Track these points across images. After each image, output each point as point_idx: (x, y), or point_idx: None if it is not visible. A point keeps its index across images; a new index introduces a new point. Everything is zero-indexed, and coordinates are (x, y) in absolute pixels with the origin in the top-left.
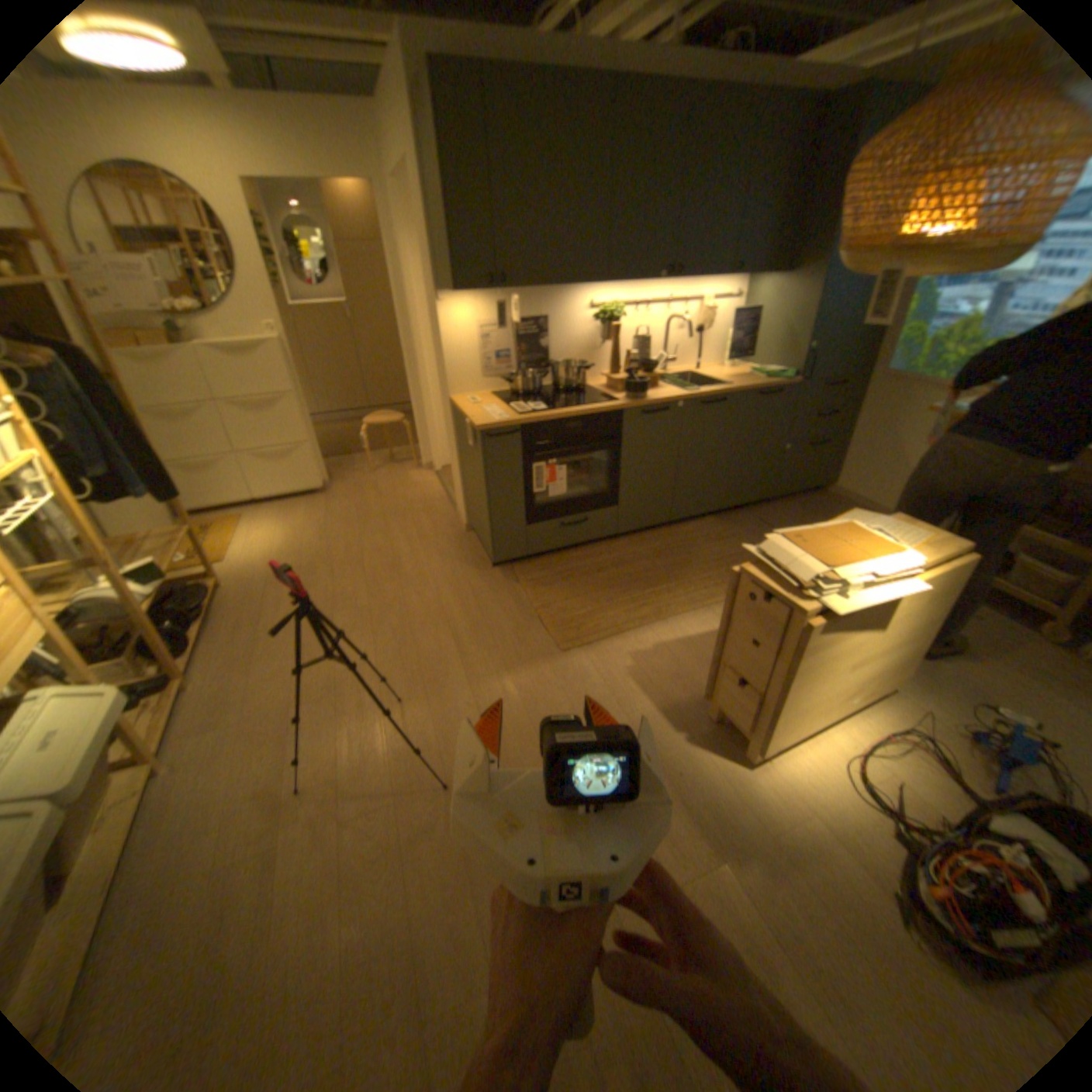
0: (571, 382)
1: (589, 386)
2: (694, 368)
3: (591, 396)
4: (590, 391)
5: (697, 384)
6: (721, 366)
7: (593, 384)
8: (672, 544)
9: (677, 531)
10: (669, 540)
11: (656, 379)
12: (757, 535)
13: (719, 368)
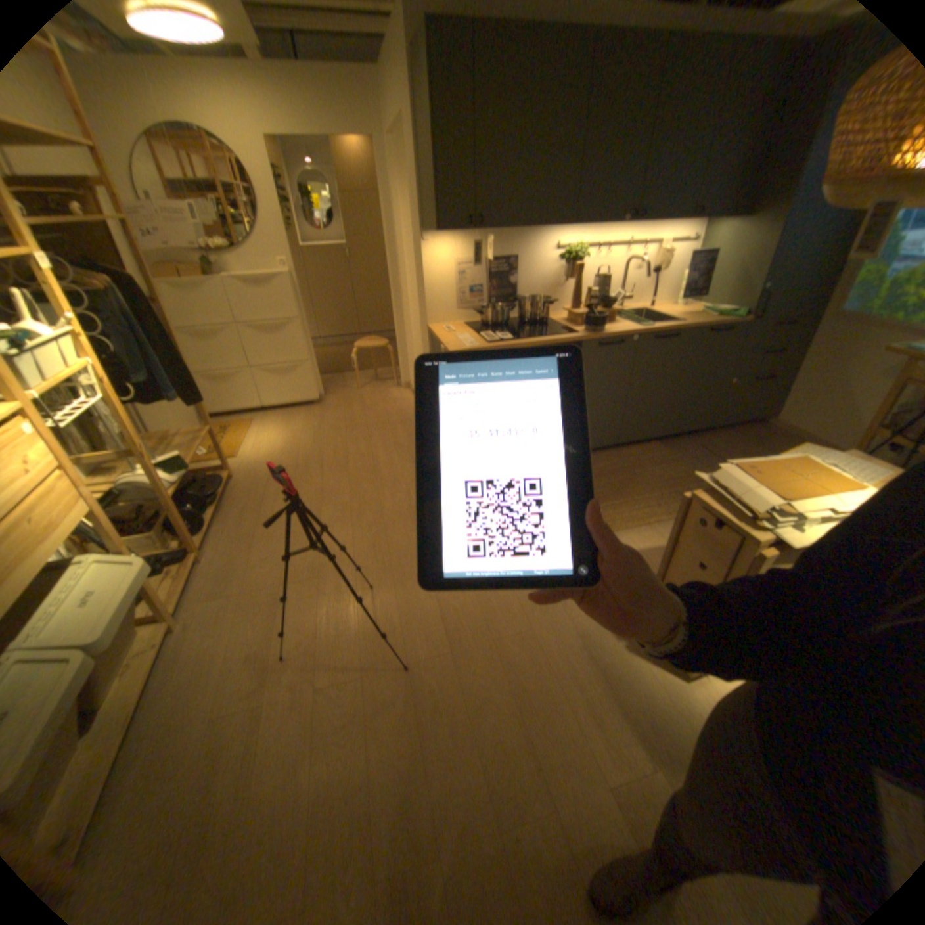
0: (535, 316)
1: (551, 320)
2: (648, 305)
3: (553, 328)
4: (551, 324)
5: (651, 320)
6: (674, 304)
7: (554, 318)
8: (618, 465)
9: (623, 453)
10: (615, 461)
11: (612, 314)
12: (699, 461)
13: (672, 306)
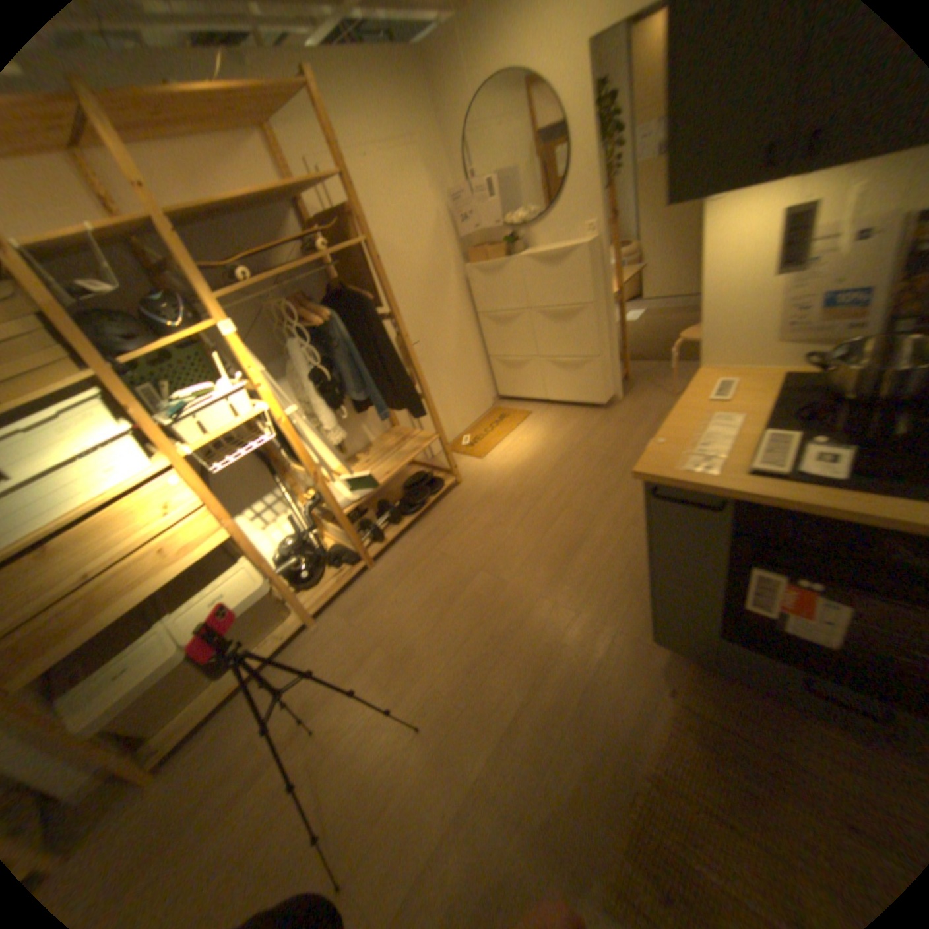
0: None
1: None
2: None
3: None
4: None
5: None
6: None
7: None
8: None
9: None
10: None
11: None
12: None
13: None
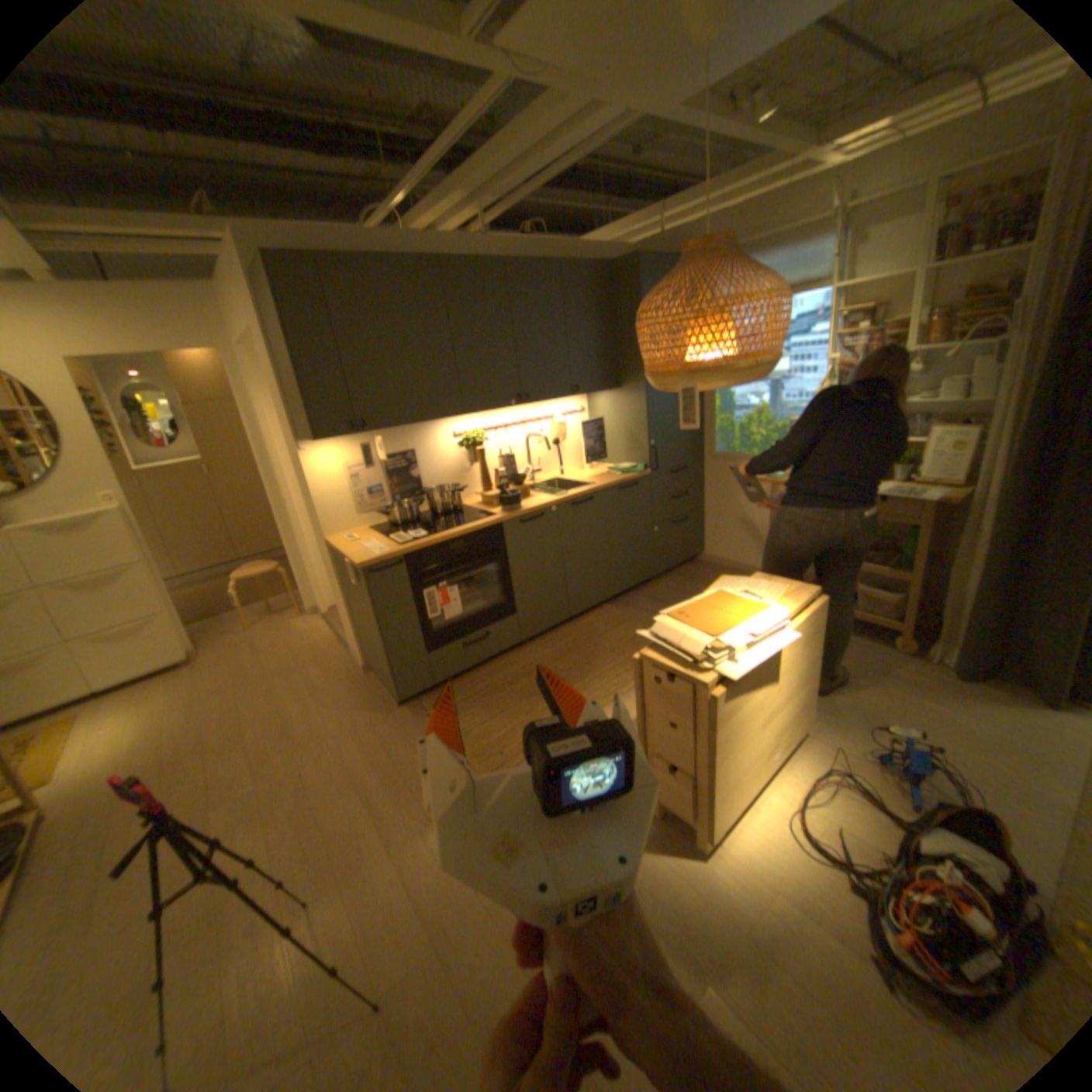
0: (448, 505)
1: (466, 506)
2: (559, 475)
3: (470, 515)
4: (467, 511)
5: (565, 489)
6: (582, 470)
7: (469, 504)
8: (577, 640)
9: (579, 626)
10: (573, 637)
11: (527, 490)
12: (651, 614)
13: (580, 472)
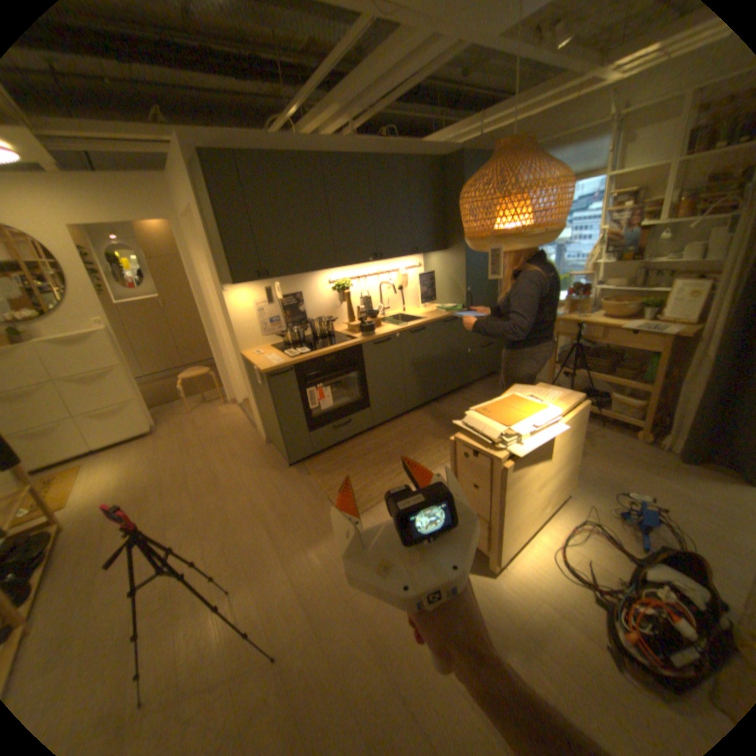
0: (324, 331)
1: (337, 332)
2: (402, 311)
3: (339, 338)
4: (337, 335)
5: (405, 321)
6: (418, 308)
7: (339, 330)
8: (411, 426)
9: (412, 416)
10: (408, 424)
11: (379, 321)
12: (463, 409)
13: (417, 309)
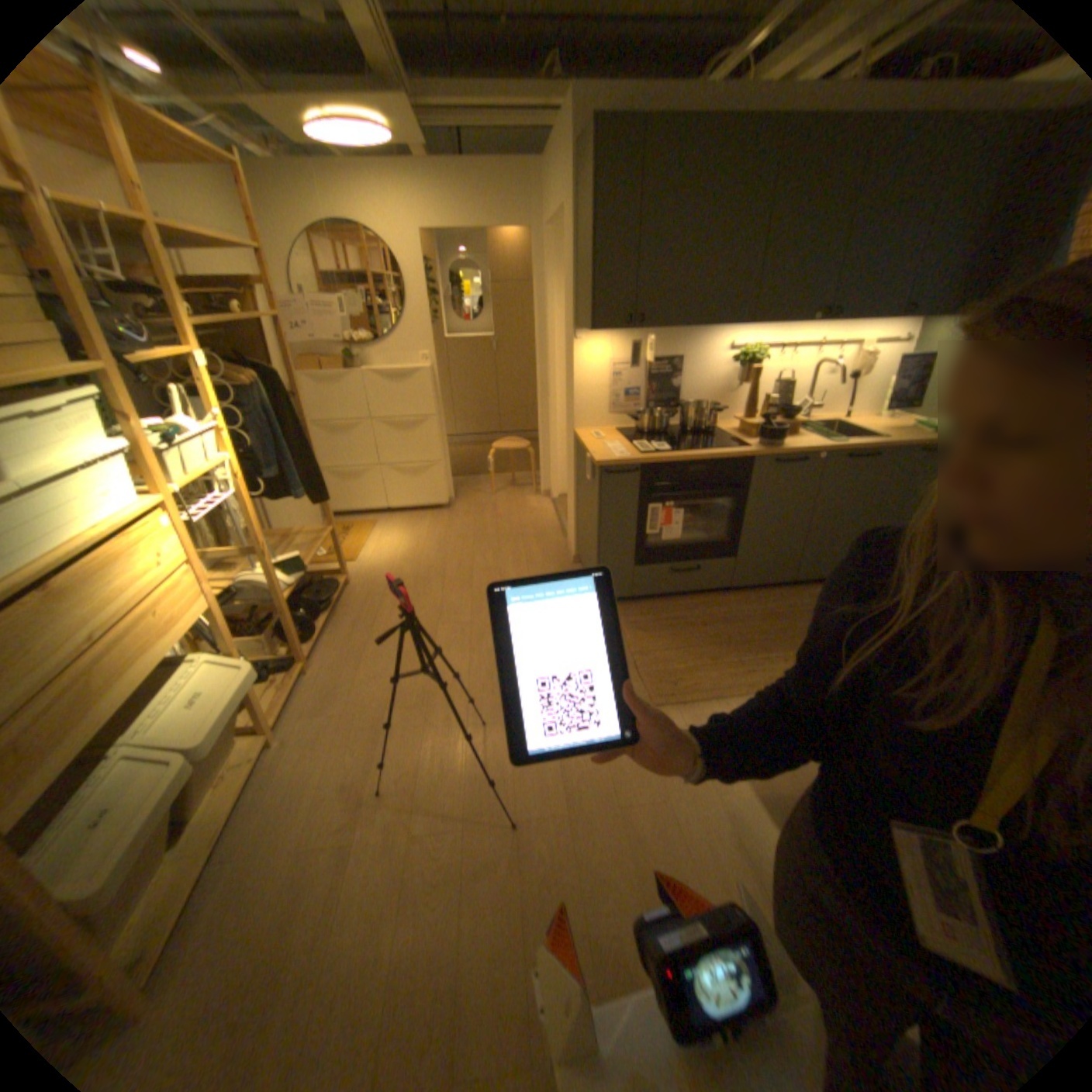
0: (700, 423)
1: (719, 429)
2: (844, 416)
3: (720, 439)
4: (719, 434)
5: (846, 434)
6: (878, 415)
7: (724, 427)
8: (795, 607)
9: (803, 593)
10: (792, 602)
11: (796, 425)
12: None
13: (875, 417)
